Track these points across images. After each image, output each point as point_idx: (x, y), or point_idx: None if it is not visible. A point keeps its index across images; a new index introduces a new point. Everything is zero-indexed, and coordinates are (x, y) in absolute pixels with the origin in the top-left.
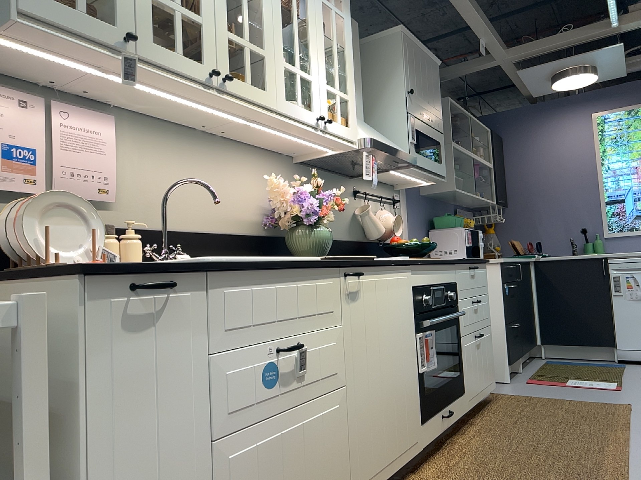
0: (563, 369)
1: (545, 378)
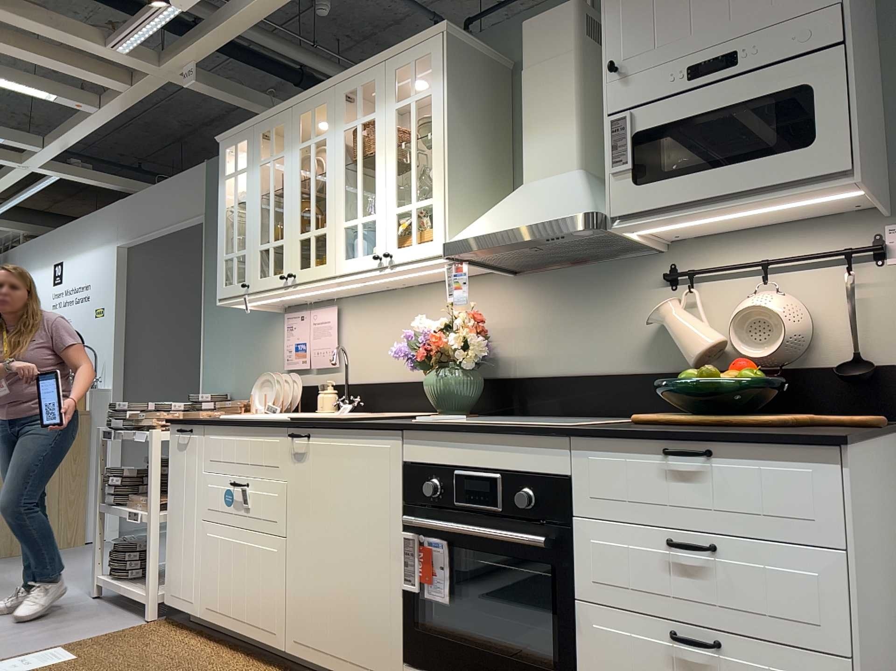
0: None
1: None
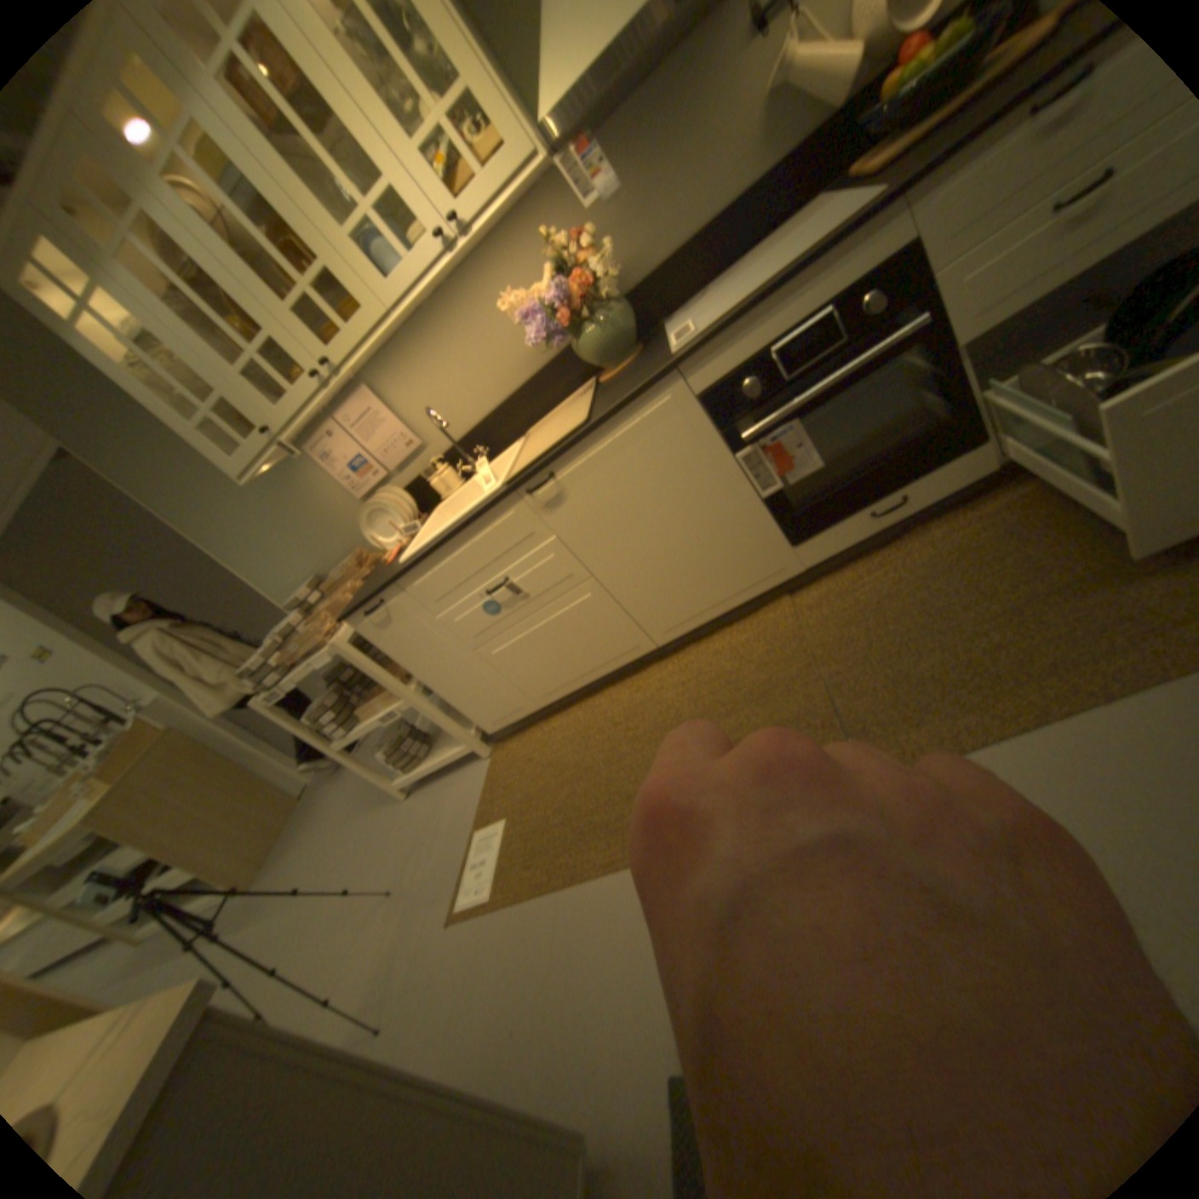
0: None
1: None
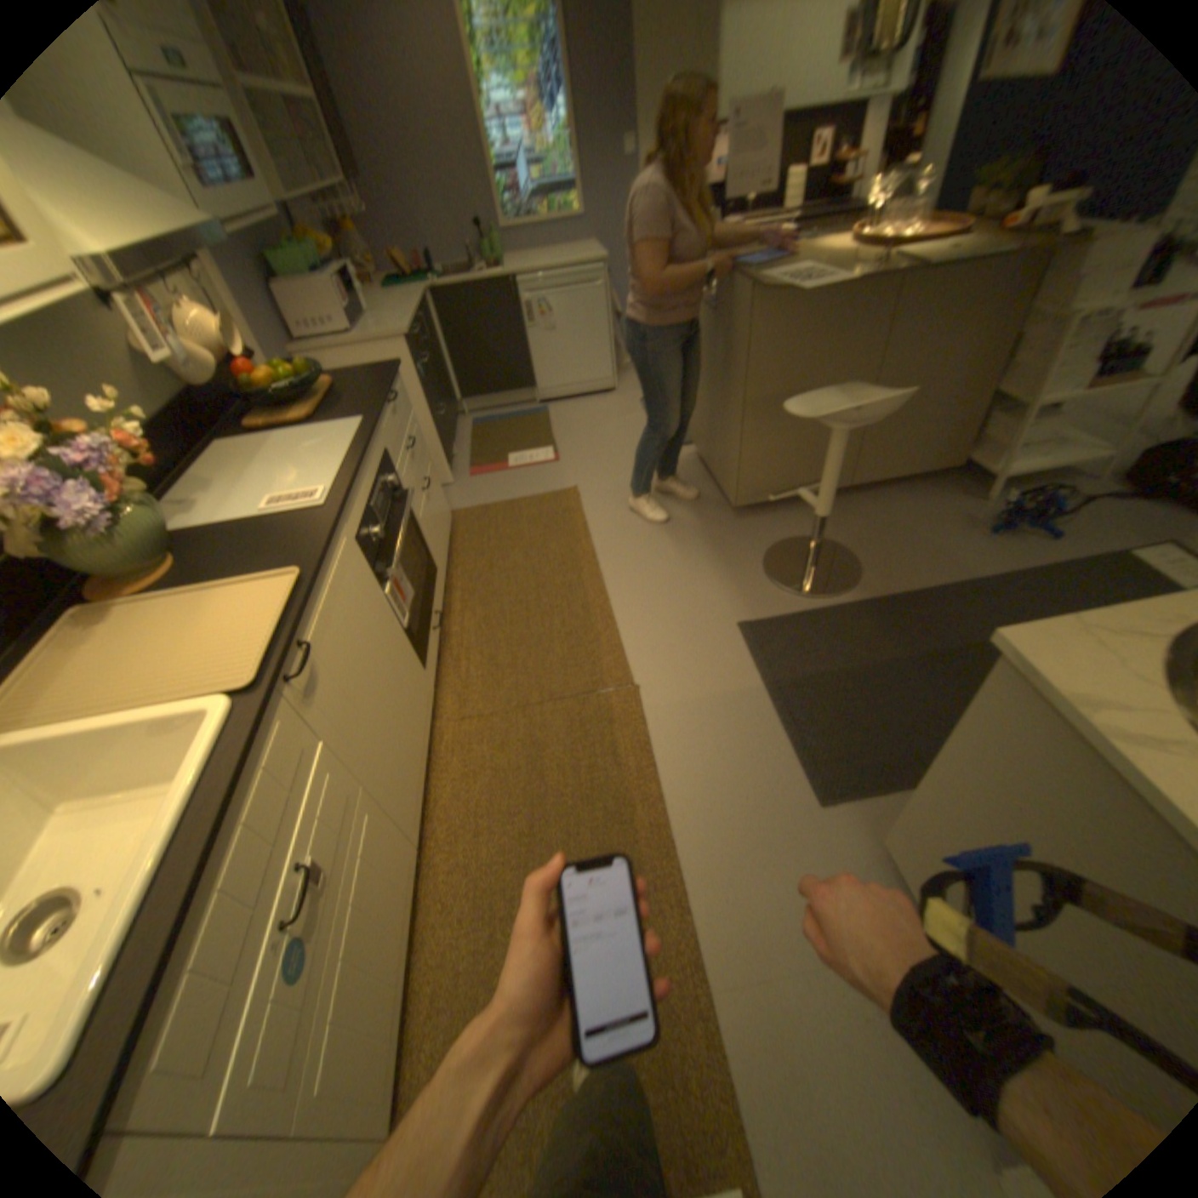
0: (495, 438)
1: (484, 463)
